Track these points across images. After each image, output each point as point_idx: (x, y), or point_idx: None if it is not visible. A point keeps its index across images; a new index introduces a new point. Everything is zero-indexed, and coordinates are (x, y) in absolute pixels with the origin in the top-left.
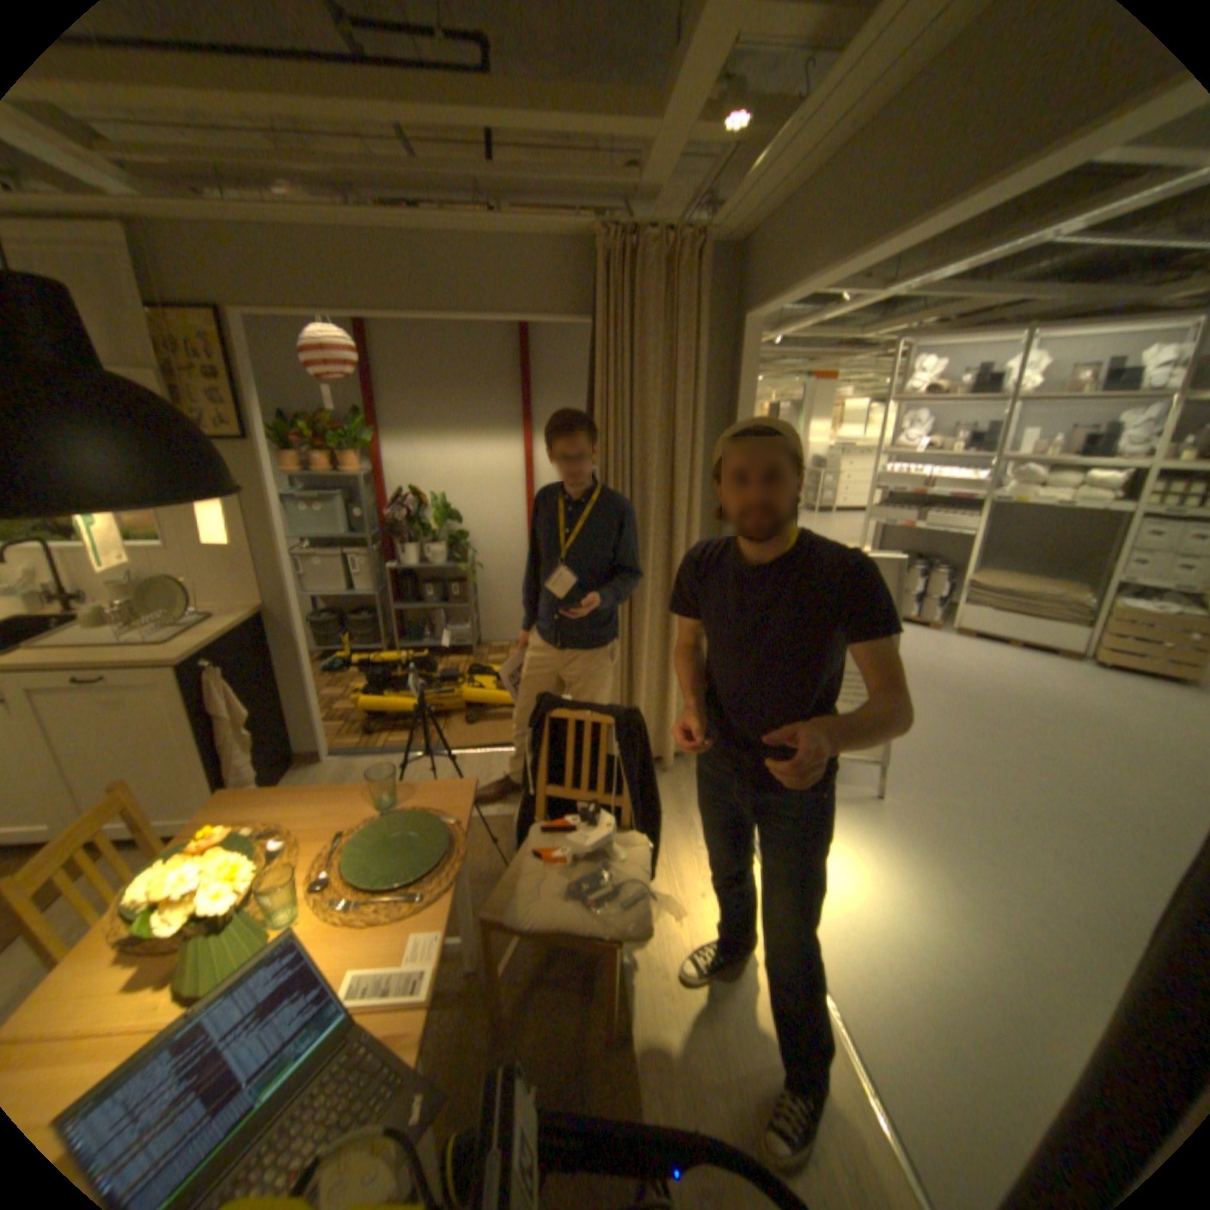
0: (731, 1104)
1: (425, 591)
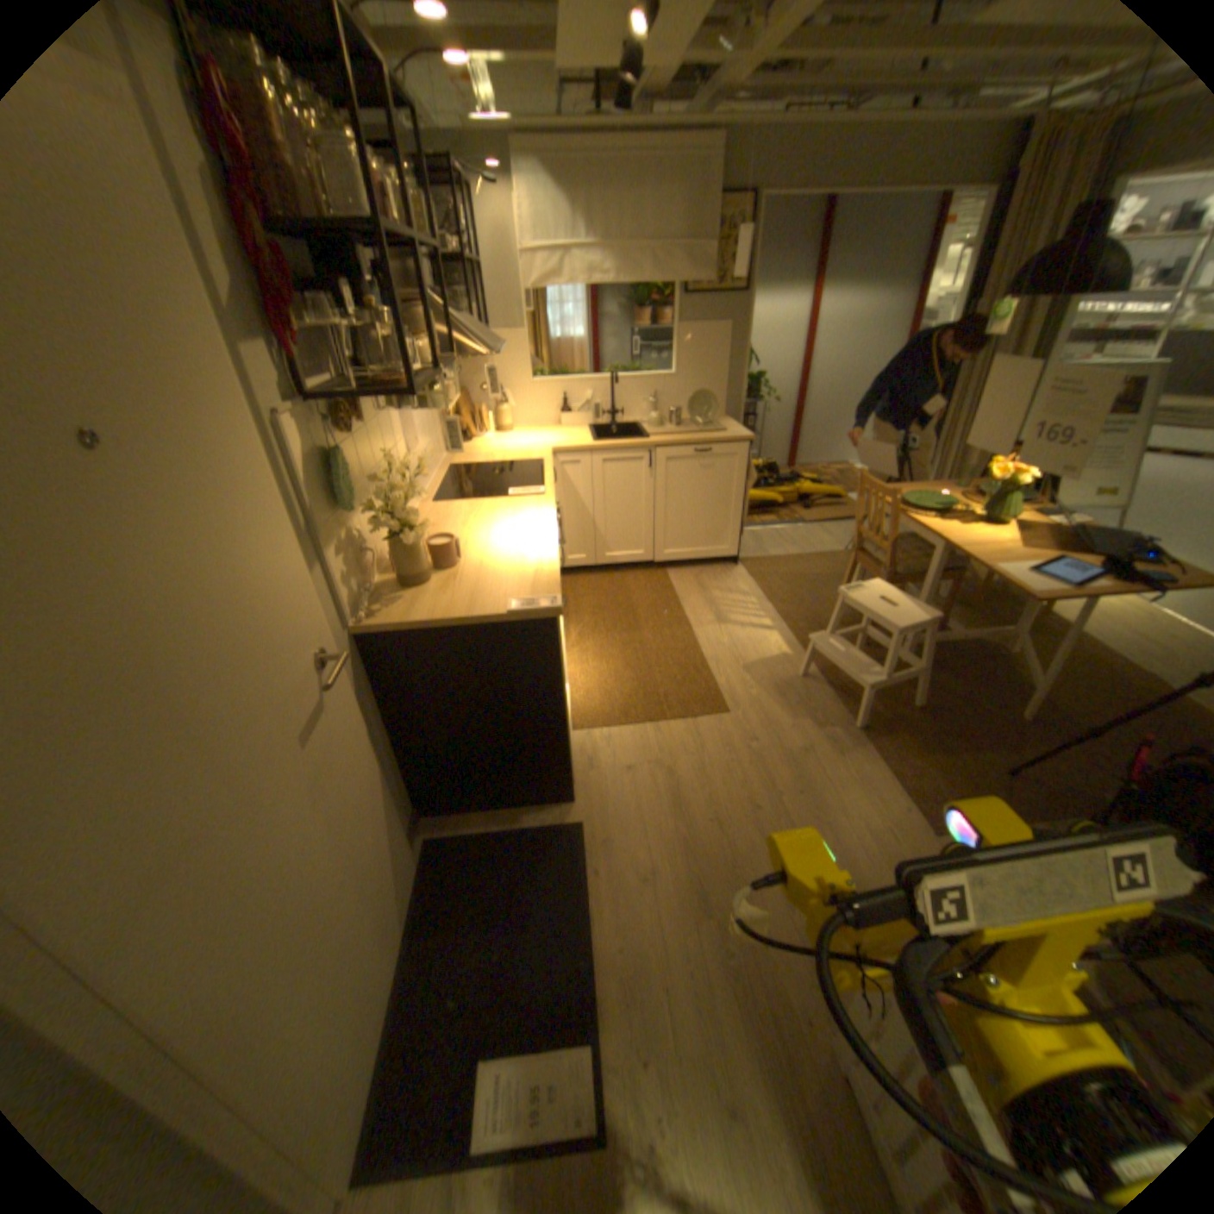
0: (1120, 627)
1: None
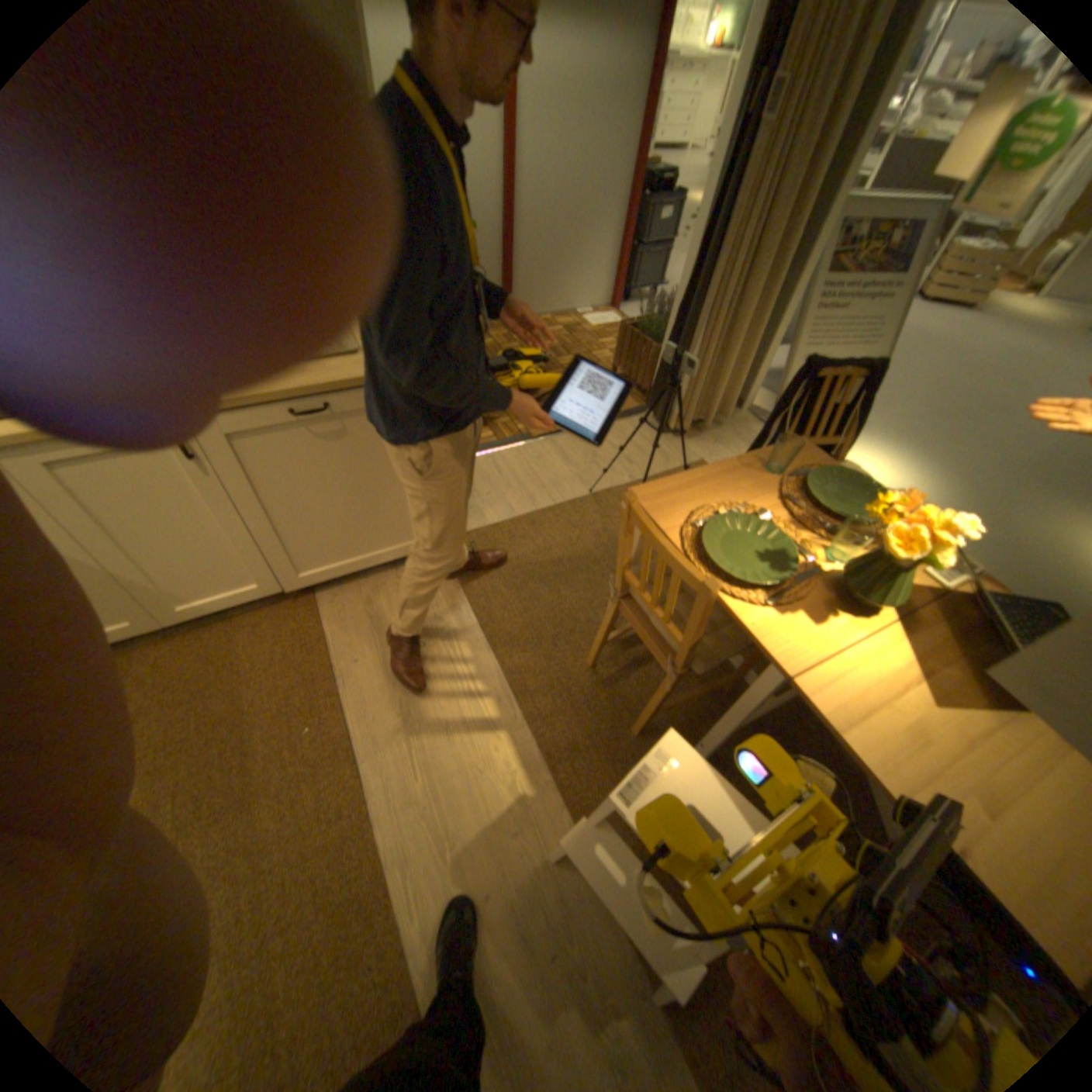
0: None
1: None
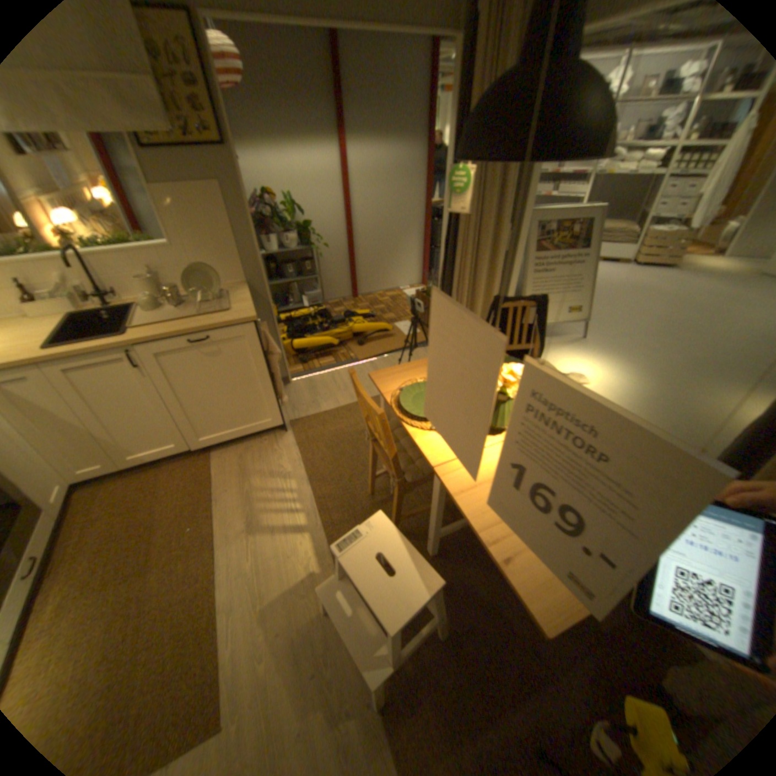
0: None
1: (282, 270)
